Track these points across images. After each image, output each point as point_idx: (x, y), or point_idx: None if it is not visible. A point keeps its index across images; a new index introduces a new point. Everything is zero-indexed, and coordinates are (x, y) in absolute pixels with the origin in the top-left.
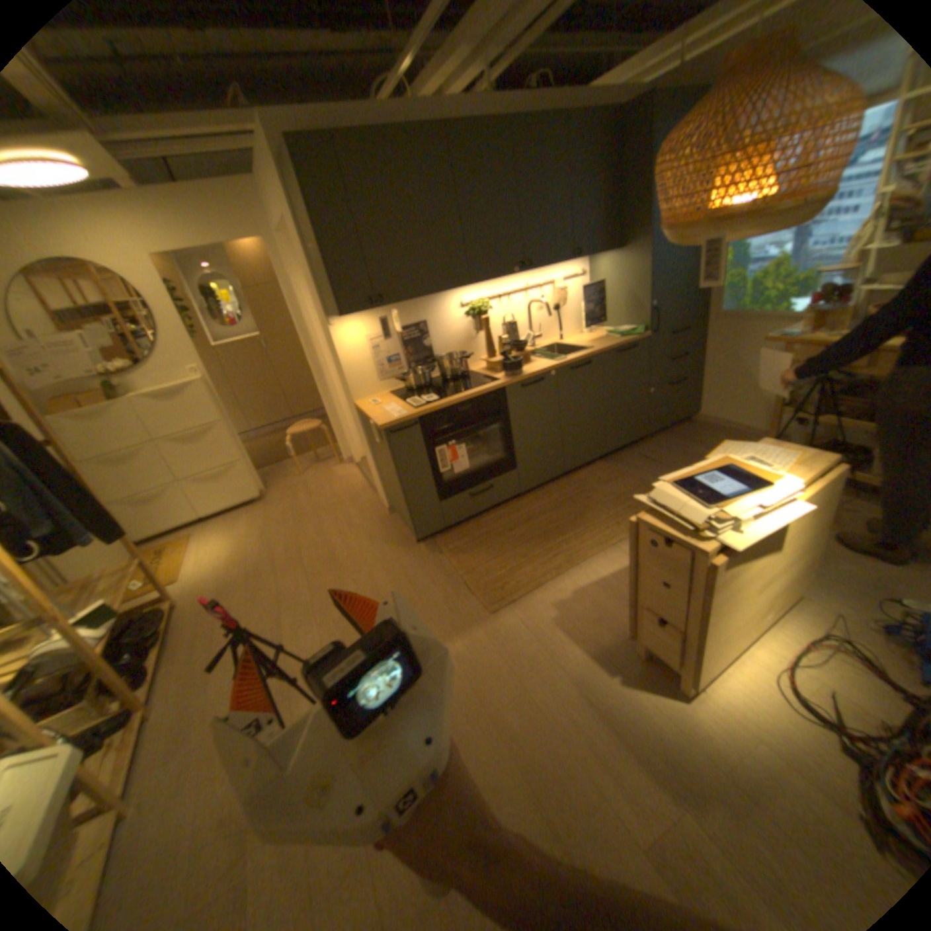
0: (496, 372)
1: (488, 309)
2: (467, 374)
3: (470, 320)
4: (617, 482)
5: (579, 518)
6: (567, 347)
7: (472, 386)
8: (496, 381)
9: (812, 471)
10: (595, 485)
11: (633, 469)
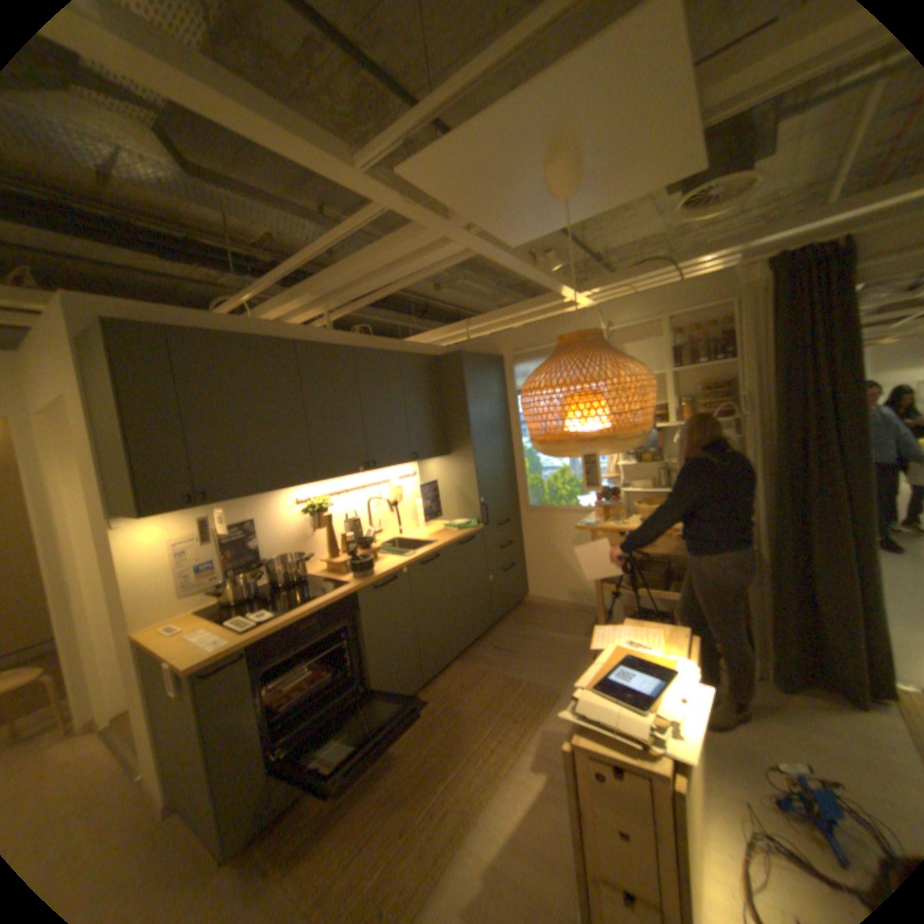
0: (342, 574)
1: (329, 506)
2: (304, 578)
3: (308, 518)
4: (482, 685)
5: (455, 747)
6: (411, 542)
7: (317, 594)
8: (346, 585)
9: (682, 648)
10: (460, 694)
11: (492, 666)
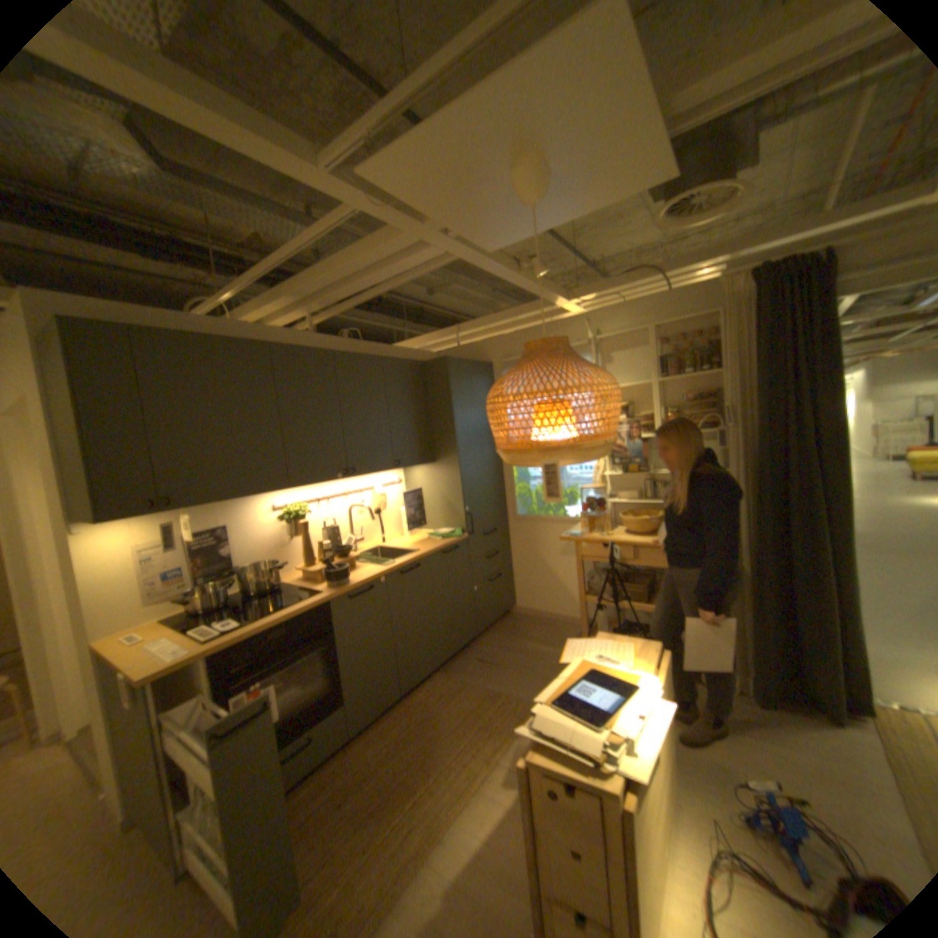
0: (317, 583)
1: (307, 513)
2: (278, 587)
3: (285, 525)
4: (461, 698)
5: (428, 761)
6: (393, 551)
7: (288, 603)
8: (319, 594)
9: (651, 663)
10: (438, 707)
11: (473, 679)
